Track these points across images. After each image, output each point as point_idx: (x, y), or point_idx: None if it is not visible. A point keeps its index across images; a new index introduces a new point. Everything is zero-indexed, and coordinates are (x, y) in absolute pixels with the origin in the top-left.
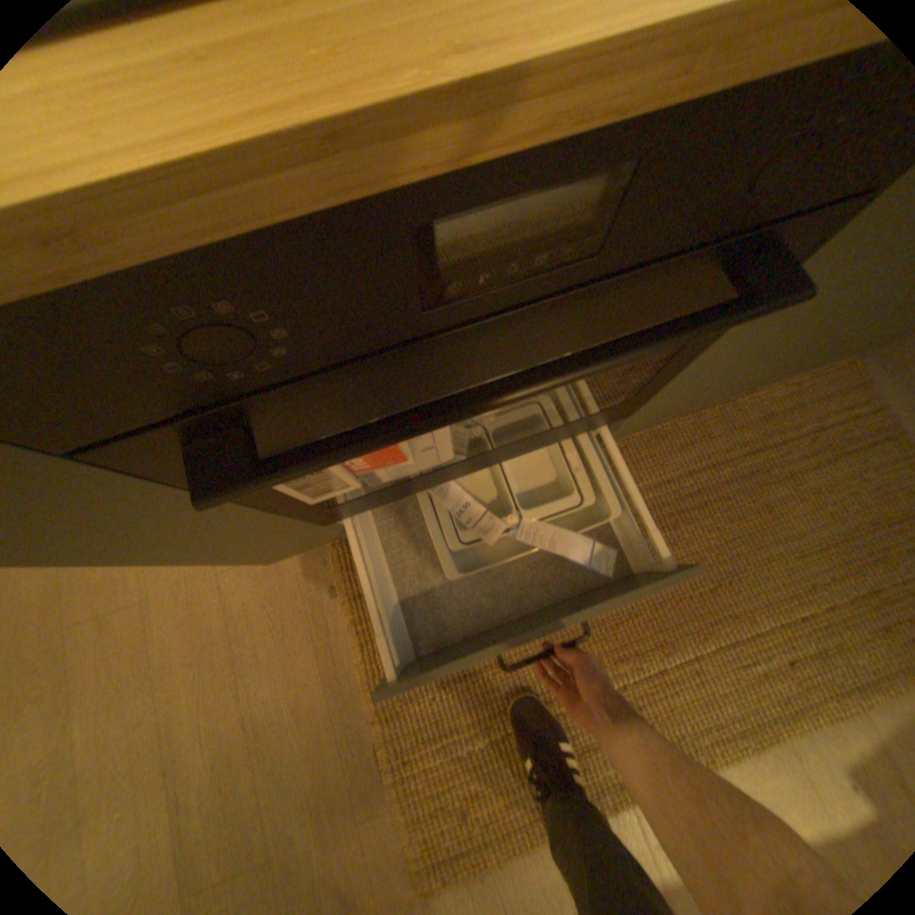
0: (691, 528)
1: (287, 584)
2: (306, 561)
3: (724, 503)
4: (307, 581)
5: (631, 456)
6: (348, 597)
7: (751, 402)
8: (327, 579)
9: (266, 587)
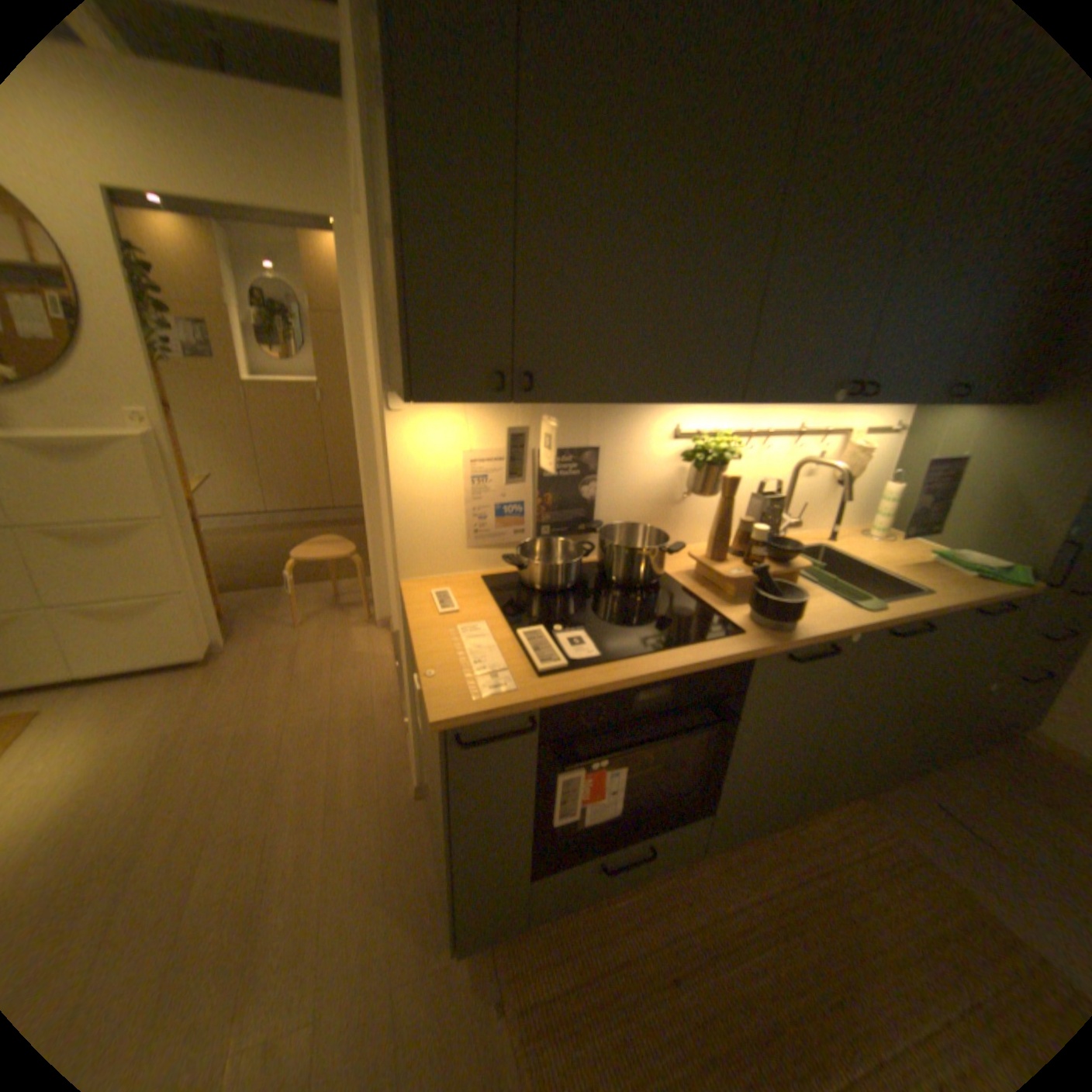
0: (800, 942)
1: (456, 1001)
2: (475, 975)
3: (818, 918)
4: (476, 998)
5: (734, 877)
6: (515, 1013)
7: (809, 836)
8: (494, 995)
9: (437, 1005)
